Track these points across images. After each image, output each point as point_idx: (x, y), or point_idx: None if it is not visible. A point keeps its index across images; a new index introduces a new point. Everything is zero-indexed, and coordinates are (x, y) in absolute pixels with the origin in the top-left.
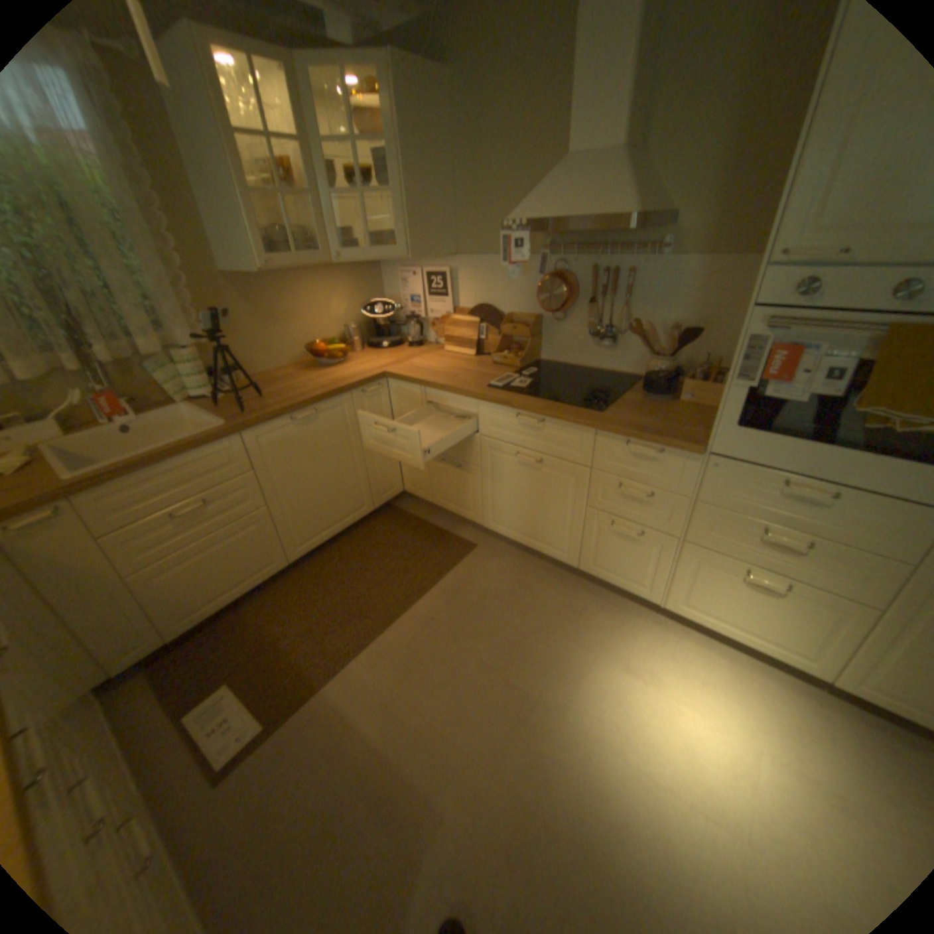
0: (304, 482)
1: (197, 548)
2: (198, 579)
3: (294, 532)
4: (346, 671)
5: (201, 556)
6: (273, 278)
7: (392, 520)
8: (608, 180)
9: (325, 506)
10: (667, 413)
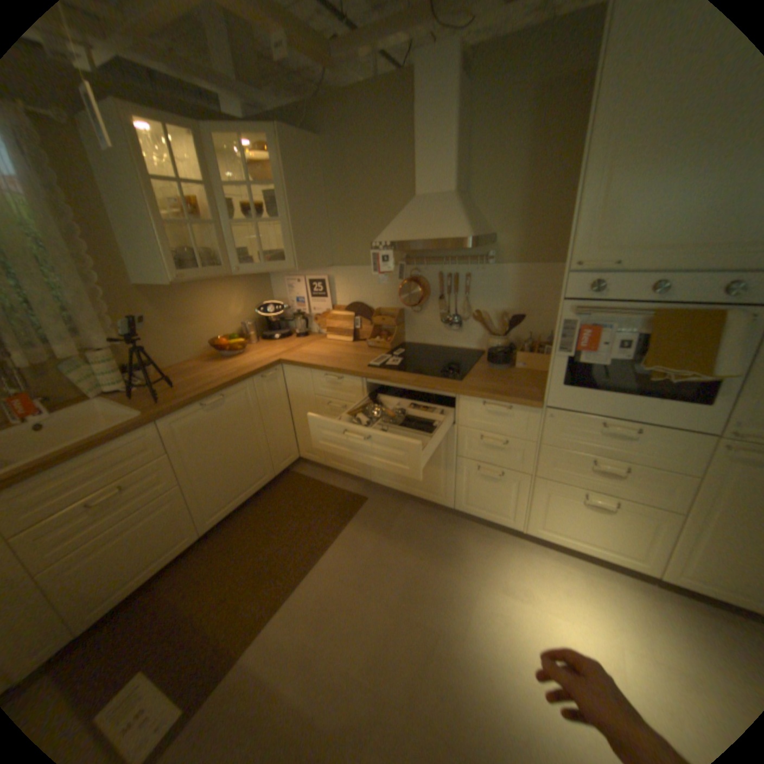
0: (212, 459)
1: (111, 533)
2: (112, 564)
3: (204, 506)
4: (262, 634)
5: (116, 541)
6: (180, 288)
7: (291, 484)
8: (447, 215)
9: (231, 478)
10: (508, 378)
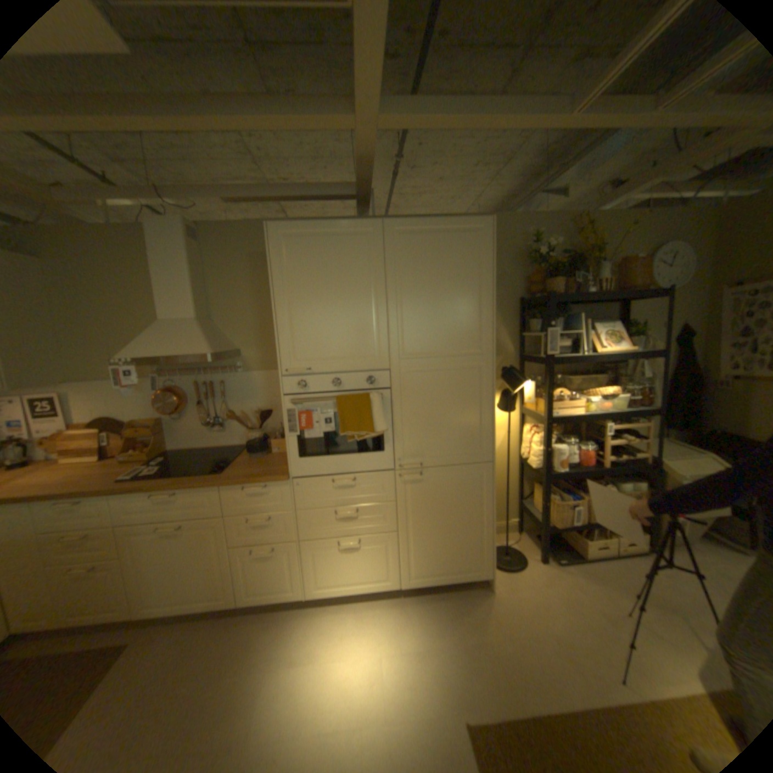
0: None
1: None
2: None
3: None
4: None
5: None
6: None
7: None
8: (189, 337)
9: None
10: (264, 463)
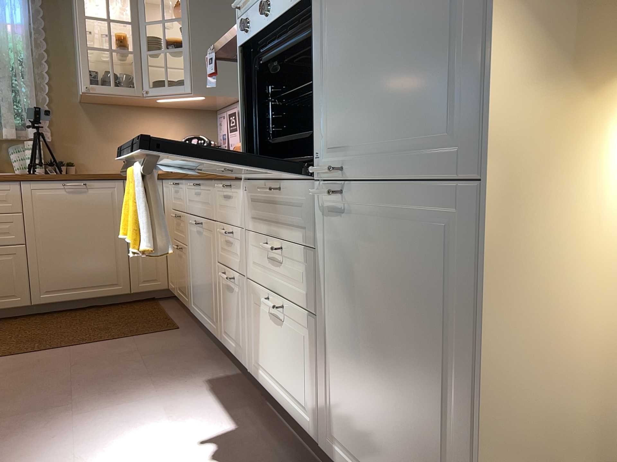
0: (63, 237)
1: None
2: None
3: (43, 277)
4: None
5: None
6: (119, 111)
7: (142, 307)
8: None
9: (78, 266)
10: None
